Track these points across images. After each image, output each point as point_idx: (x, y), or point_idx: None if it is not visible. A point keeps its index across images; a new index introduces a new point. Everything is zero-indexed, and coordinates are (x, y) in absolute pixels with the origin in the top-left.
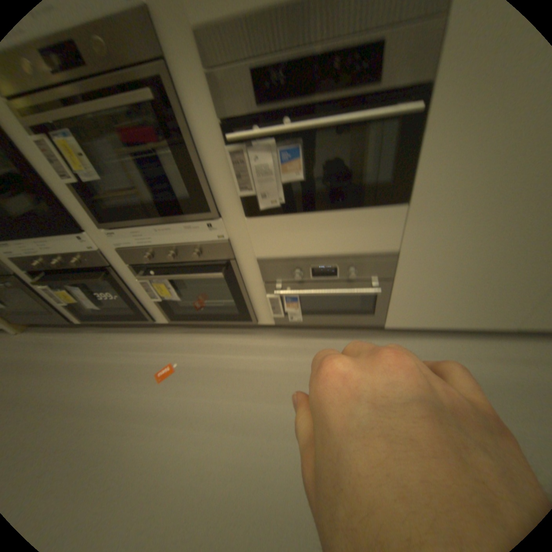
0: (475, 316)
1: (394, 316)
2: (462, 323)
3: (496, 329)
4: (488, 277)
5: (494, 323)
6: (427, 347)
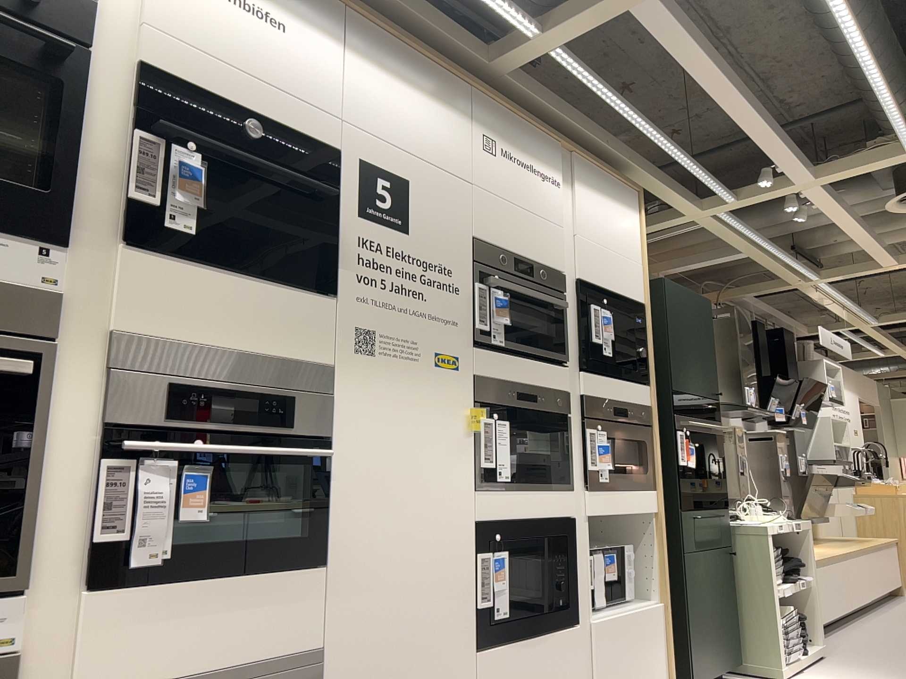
0: None
1: None
2: None
3: None
4: None
5: None
6: None
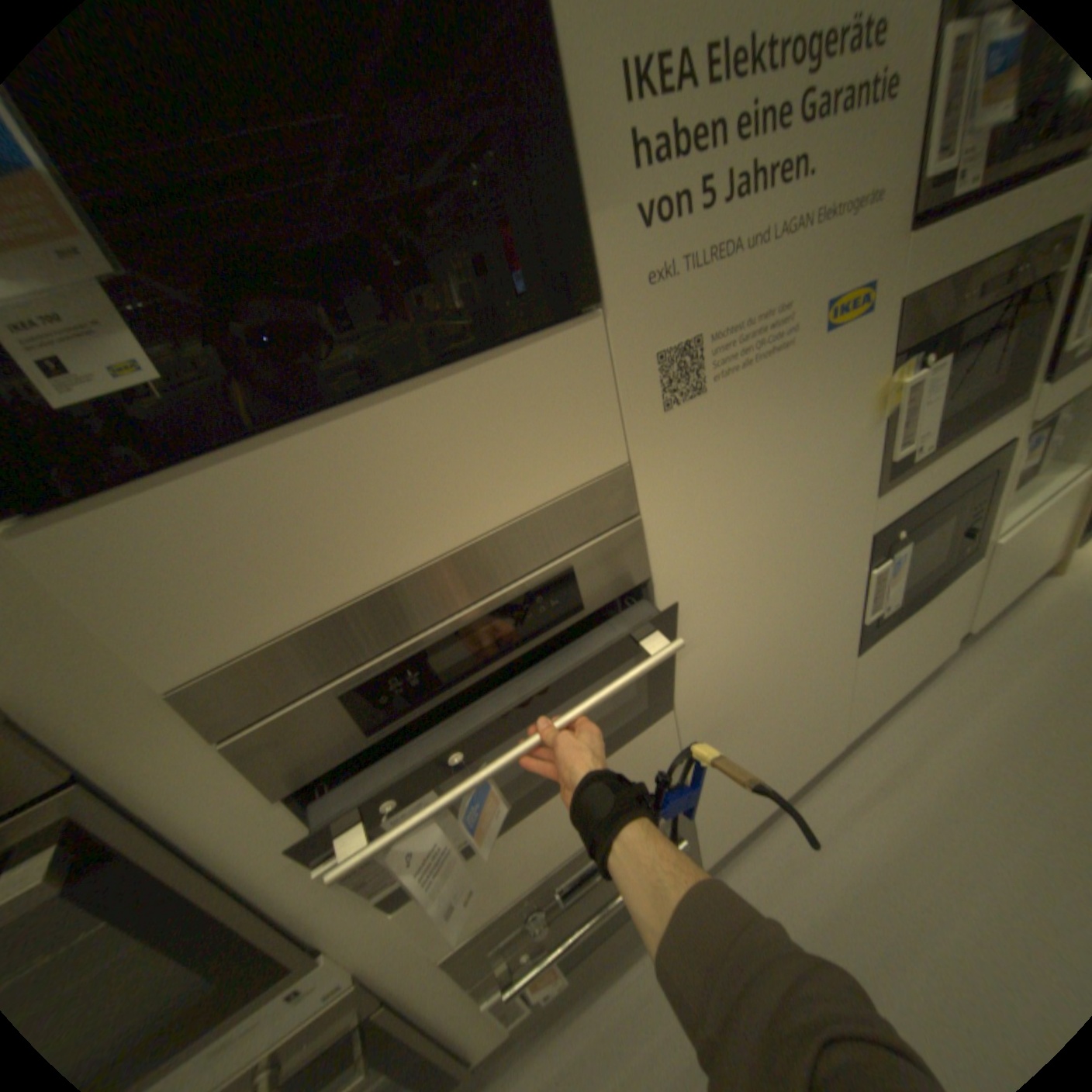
0: (802, 766)
1: (709, 845)
2: (792, 784)
3: (827, 761)
4: (795, 718)
5: (822, 757)
6: (772, 852)
